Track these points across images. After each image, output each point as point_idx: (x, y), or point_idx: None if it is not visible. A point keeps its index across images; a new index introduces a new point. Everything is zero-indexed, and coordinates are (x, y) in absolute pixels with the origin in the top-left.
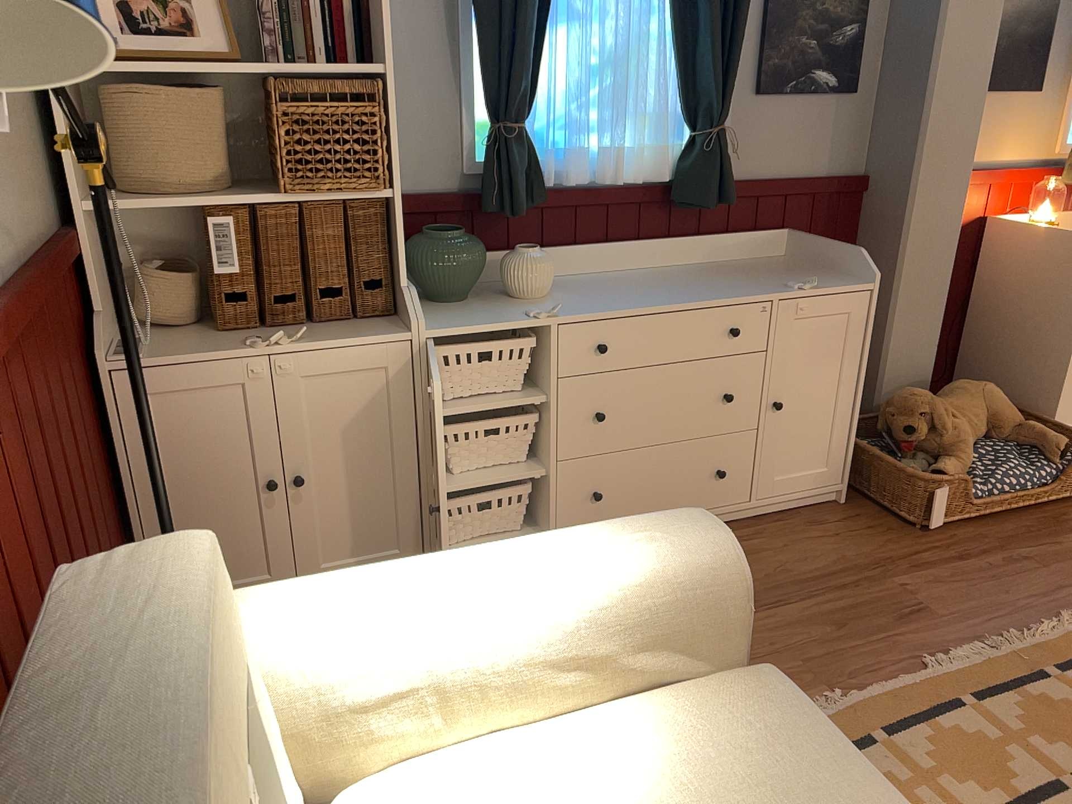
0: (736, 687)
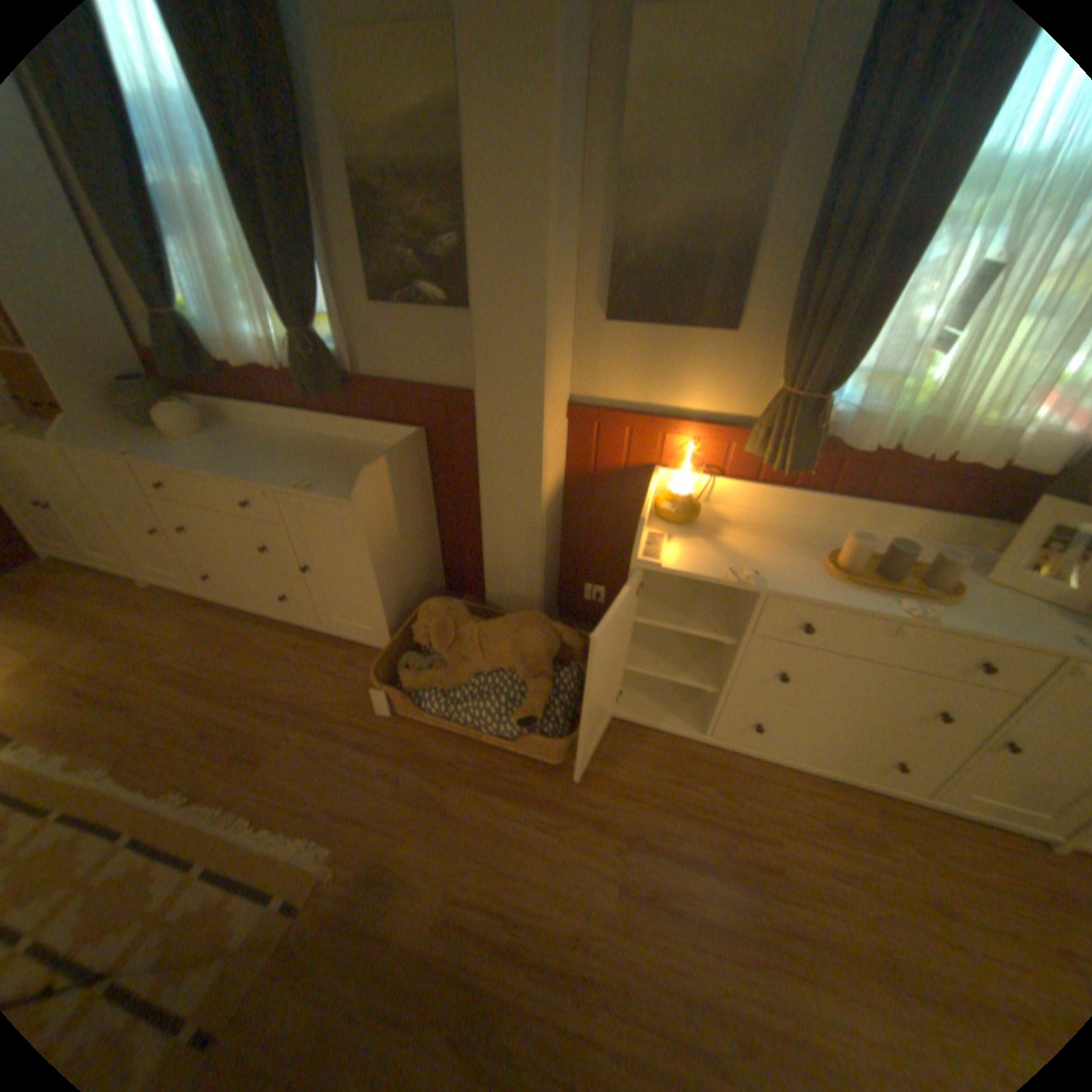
0: None
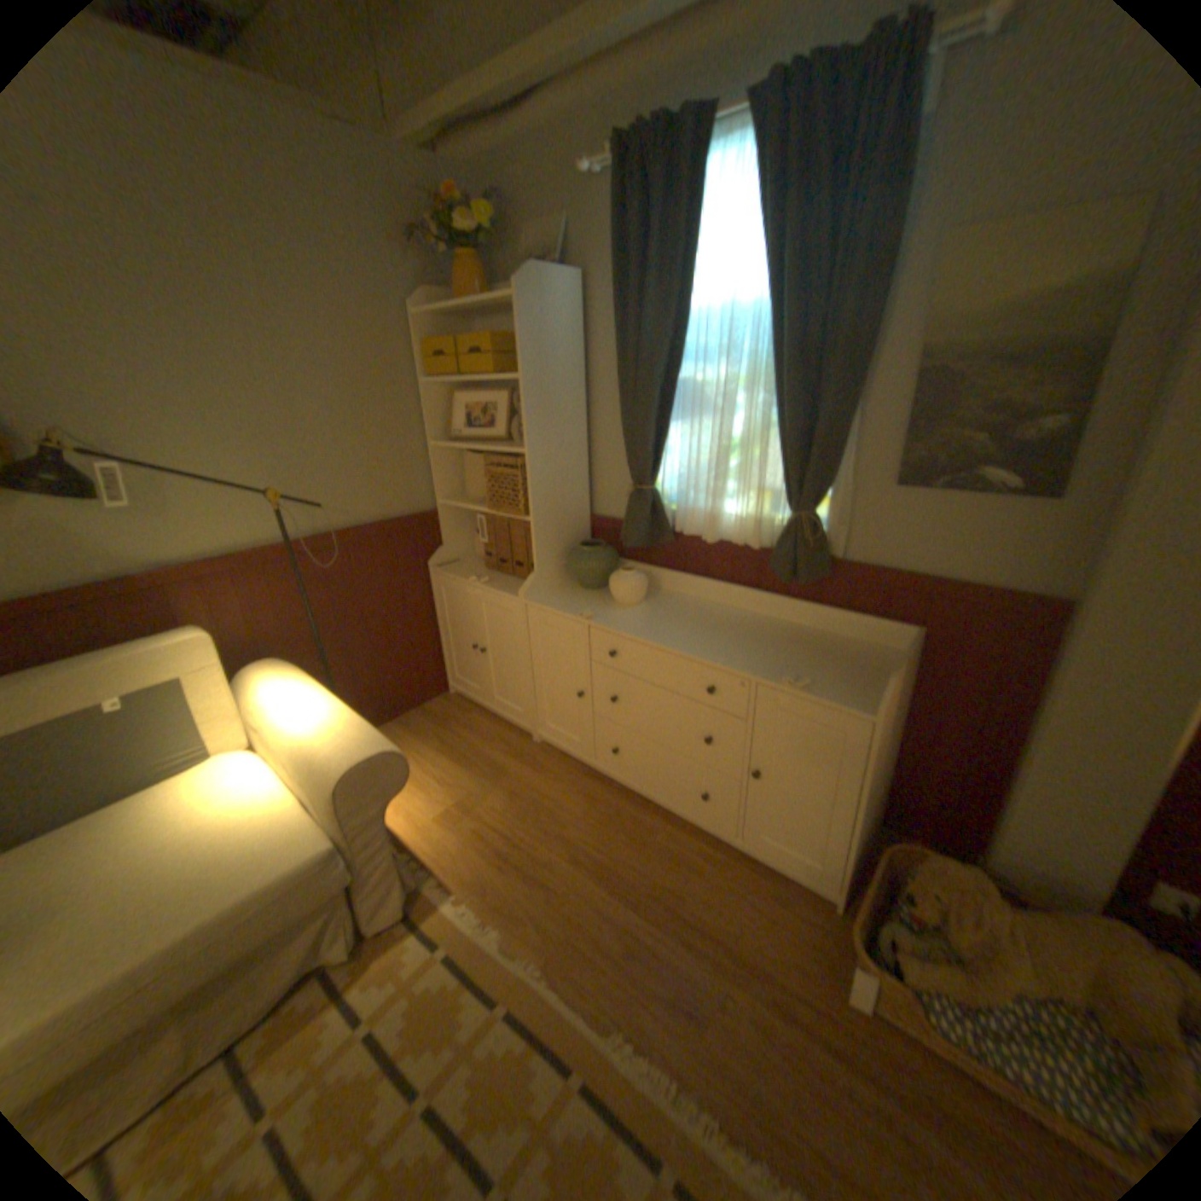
0: (304, 839)
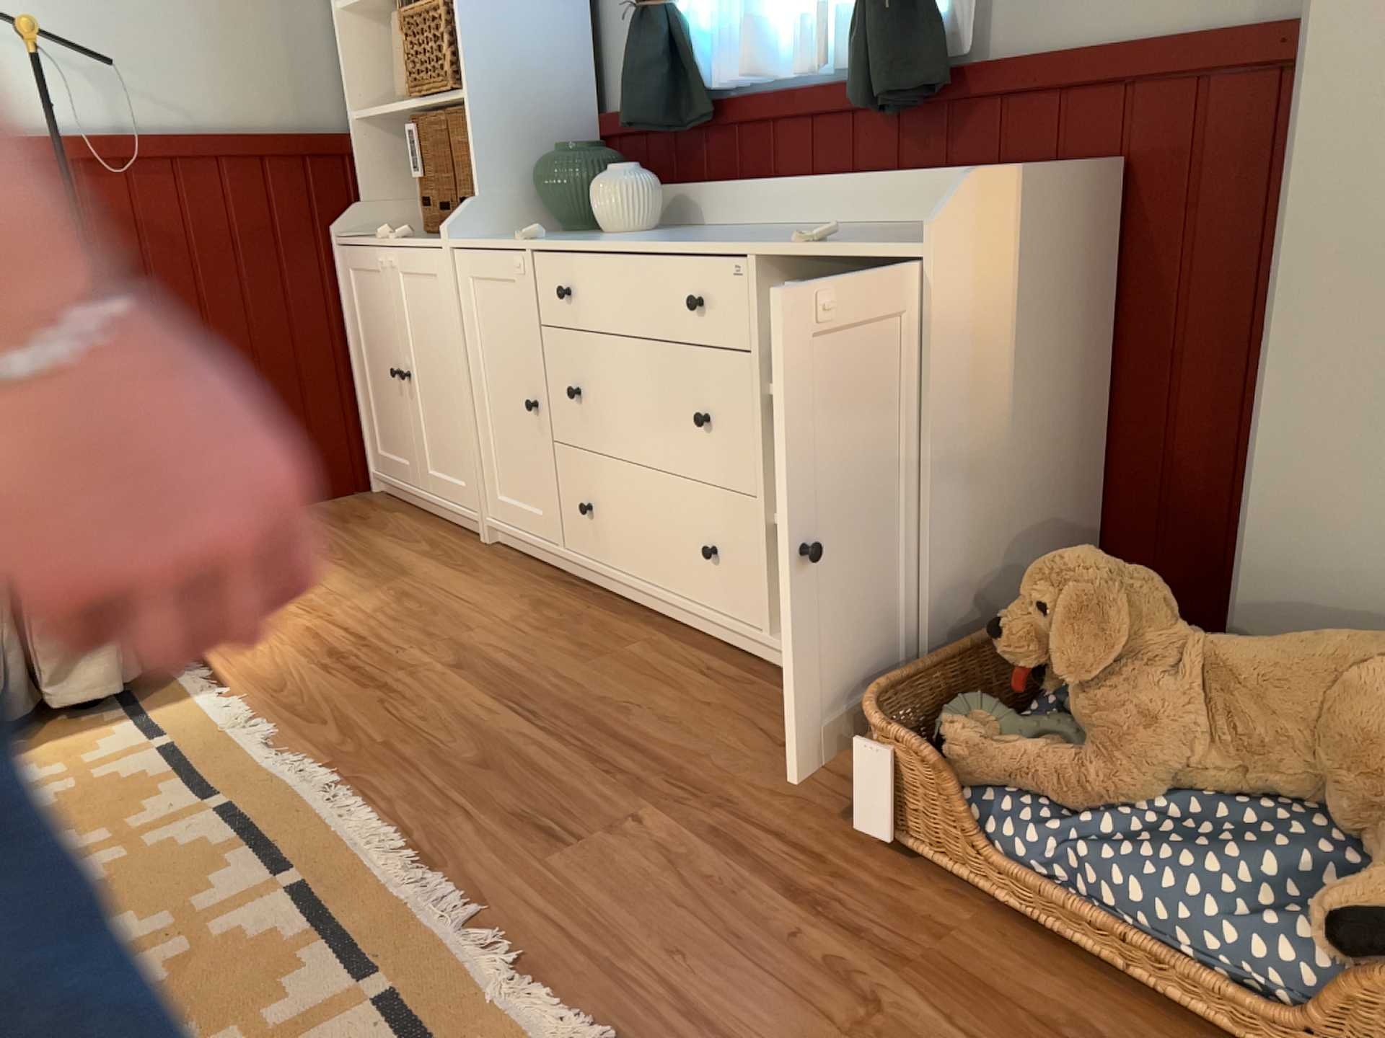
0: None
